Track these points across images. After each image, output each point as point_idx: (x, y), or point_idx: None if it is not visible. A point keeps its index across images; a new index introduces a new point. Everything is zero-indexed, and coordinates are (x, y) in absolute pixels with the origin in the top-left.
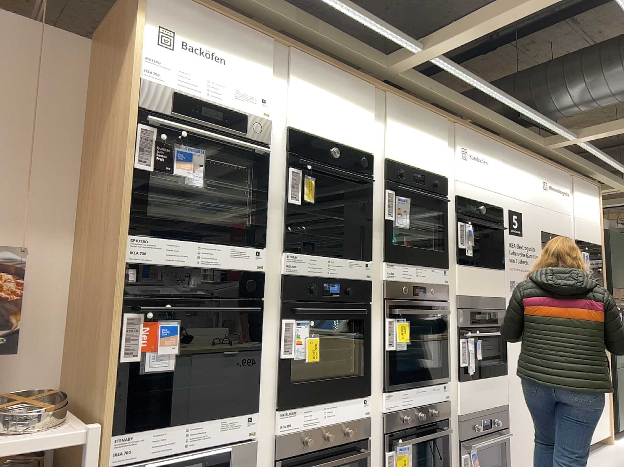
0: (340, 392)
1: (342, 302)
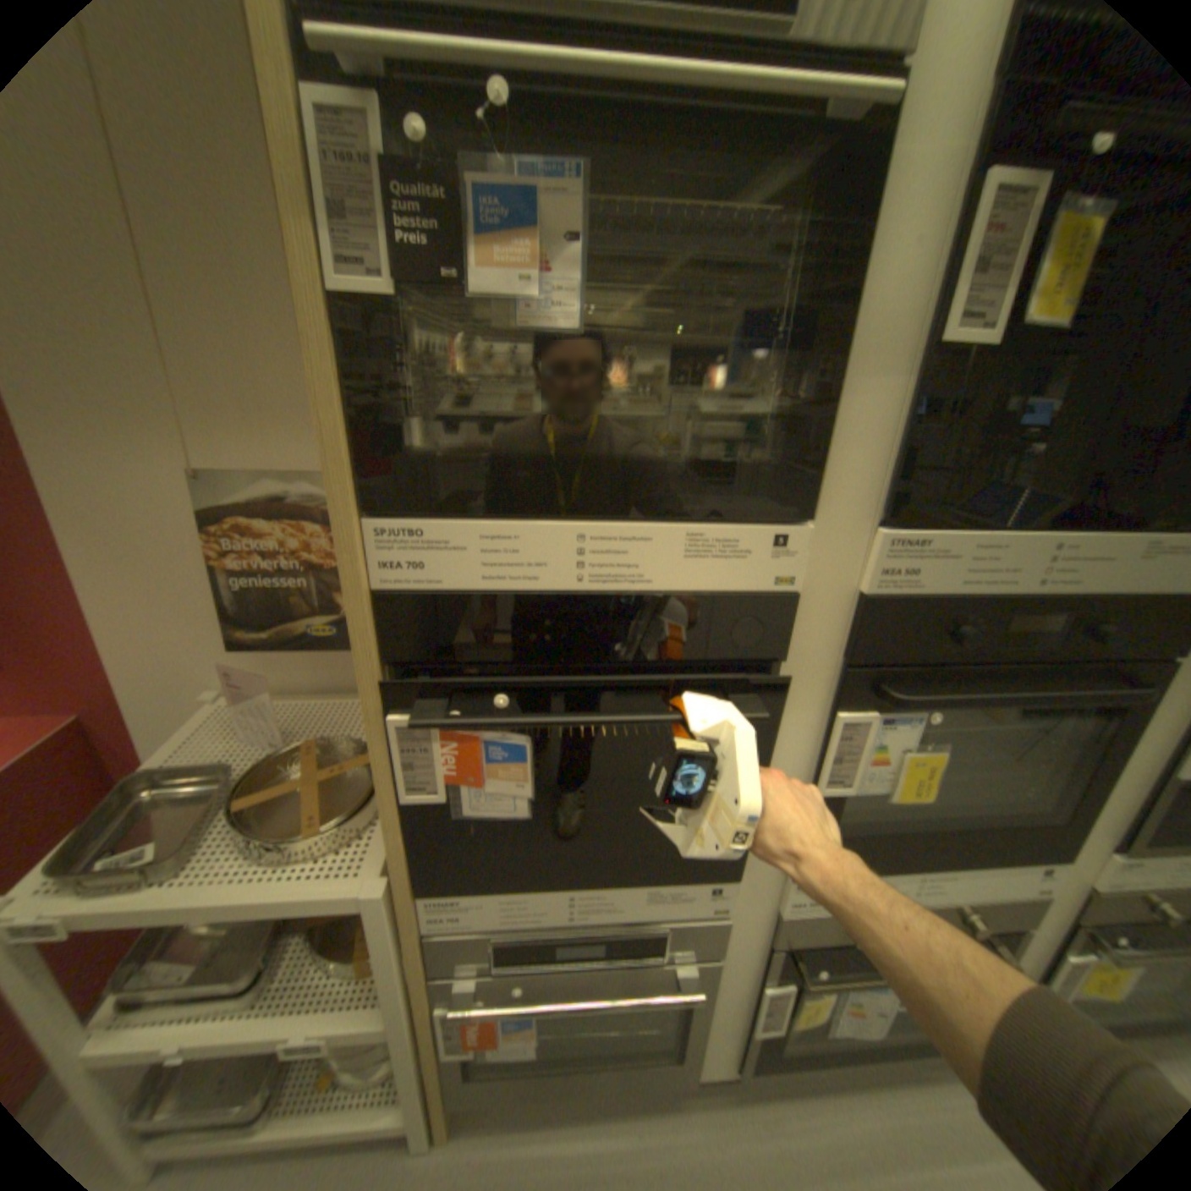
0: (978, 866)
1: (1067, 669)
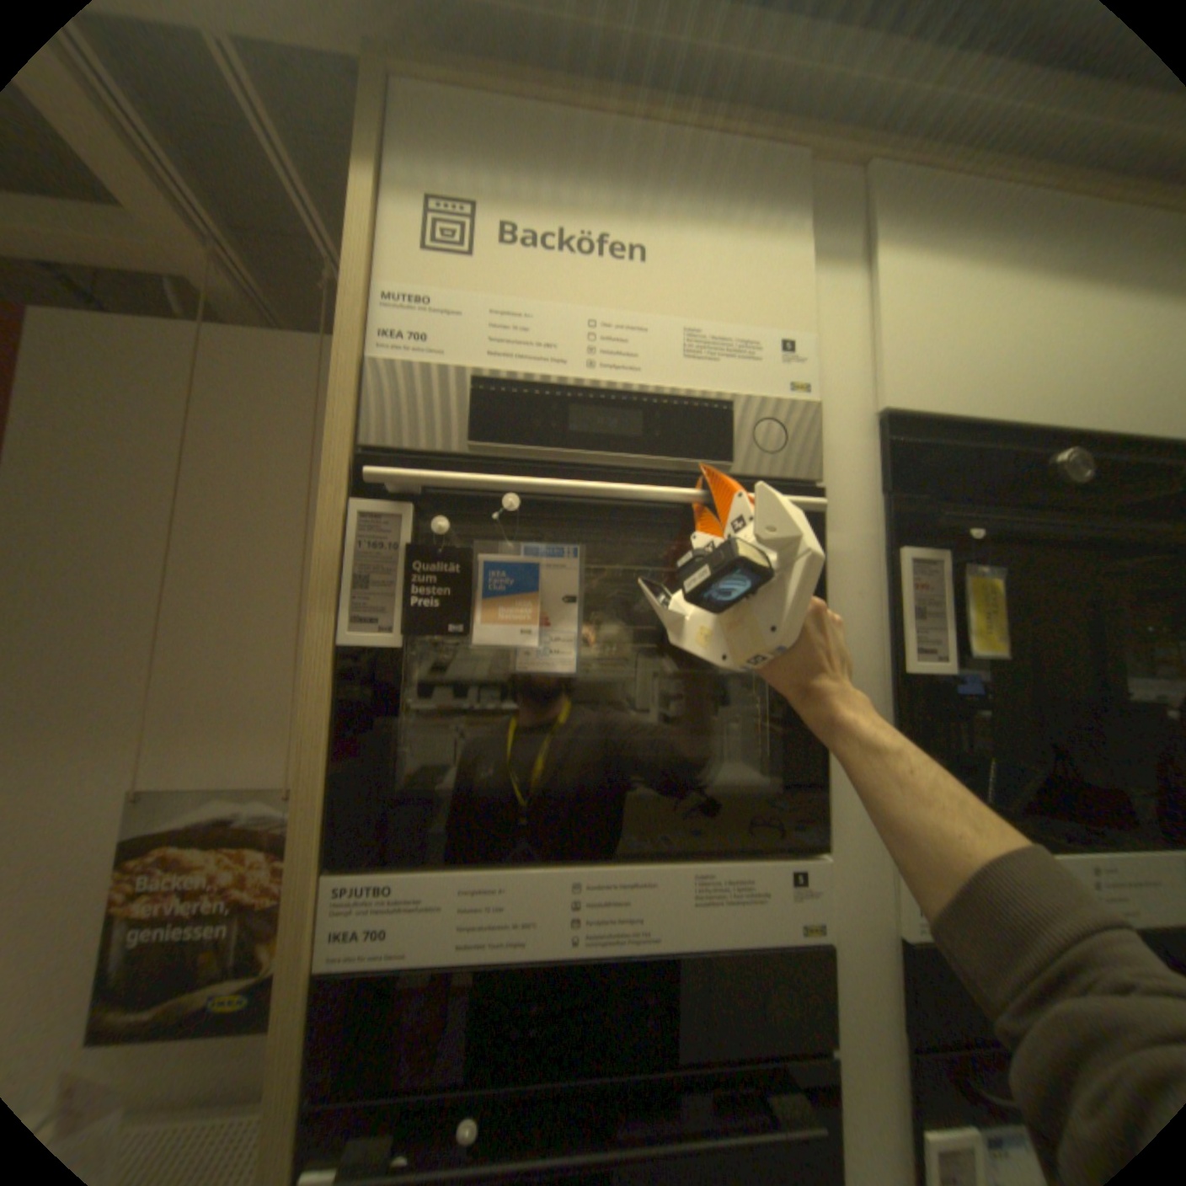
0: None
1: None
